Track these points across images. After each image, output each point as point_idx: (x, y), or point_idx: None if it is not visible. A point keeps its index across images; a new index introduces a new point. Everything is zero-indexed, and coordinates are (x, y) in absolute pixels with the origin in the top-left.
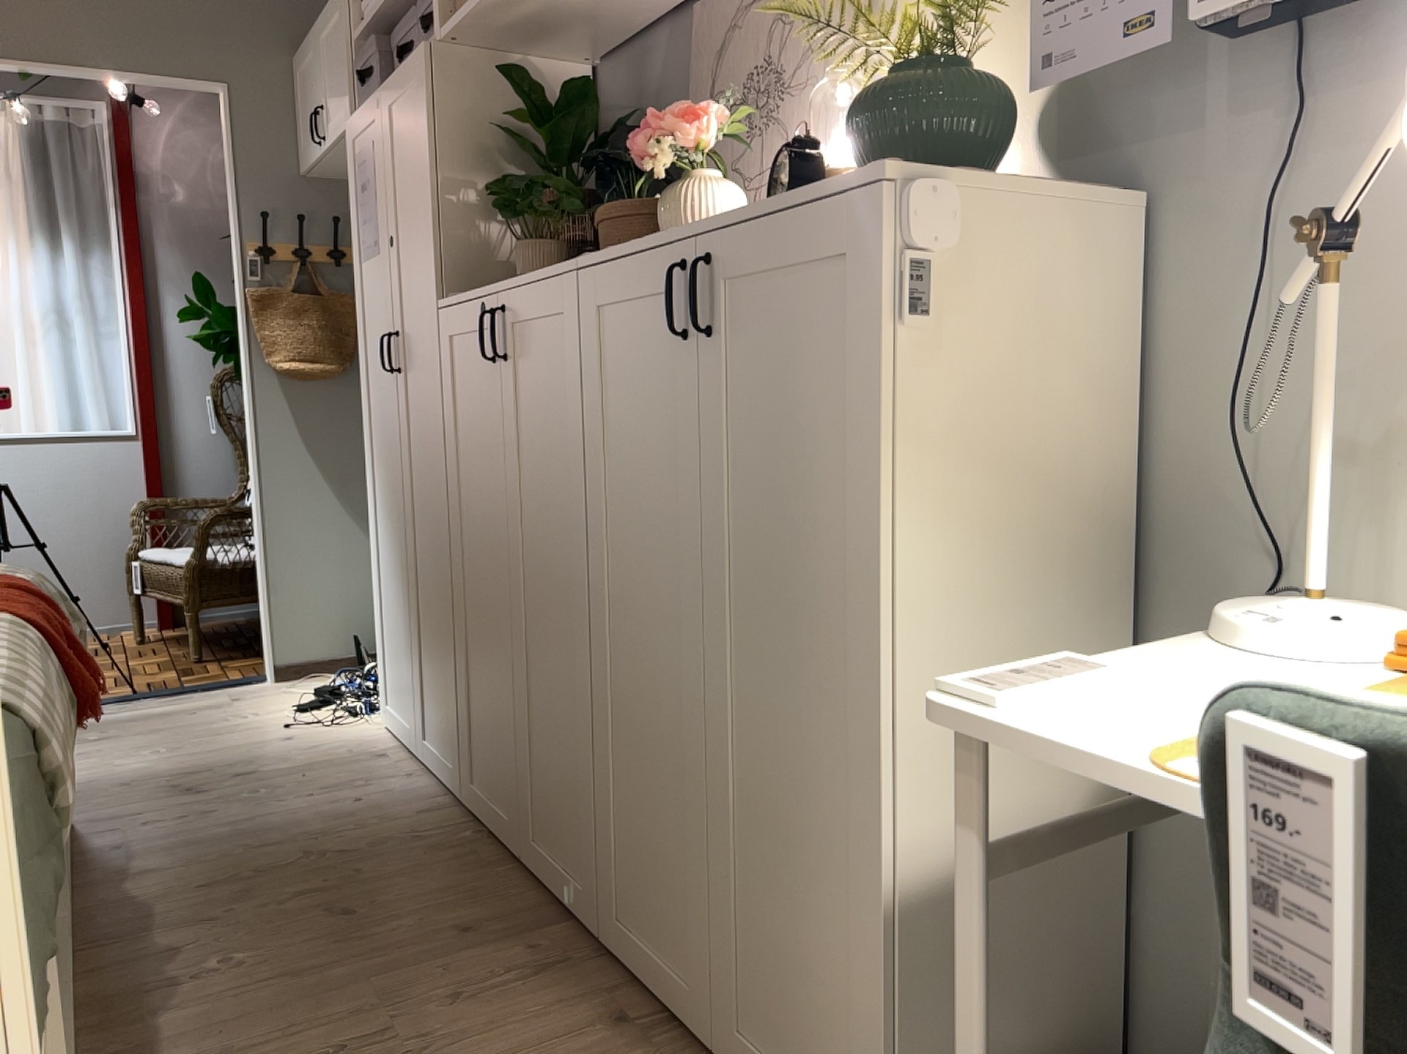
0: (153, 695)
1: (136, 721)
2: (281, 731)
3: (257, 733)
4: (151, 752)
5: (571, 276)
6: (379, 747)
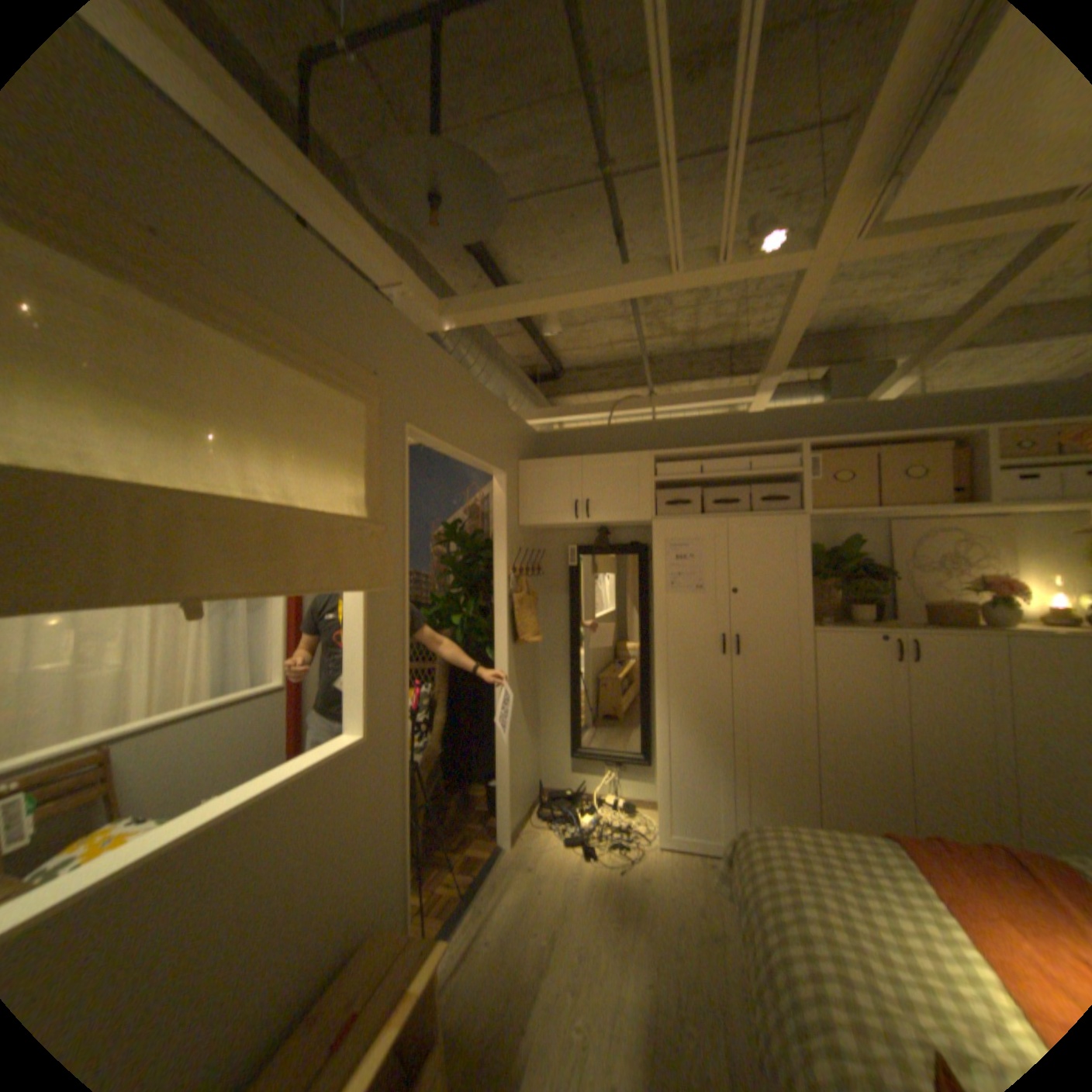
0: (472, 897)
1: (523, 920)
2: (626, 880)
3: (621, 889)
4: (614, 934)
5: (1000, 639)
6: (696, 865)
